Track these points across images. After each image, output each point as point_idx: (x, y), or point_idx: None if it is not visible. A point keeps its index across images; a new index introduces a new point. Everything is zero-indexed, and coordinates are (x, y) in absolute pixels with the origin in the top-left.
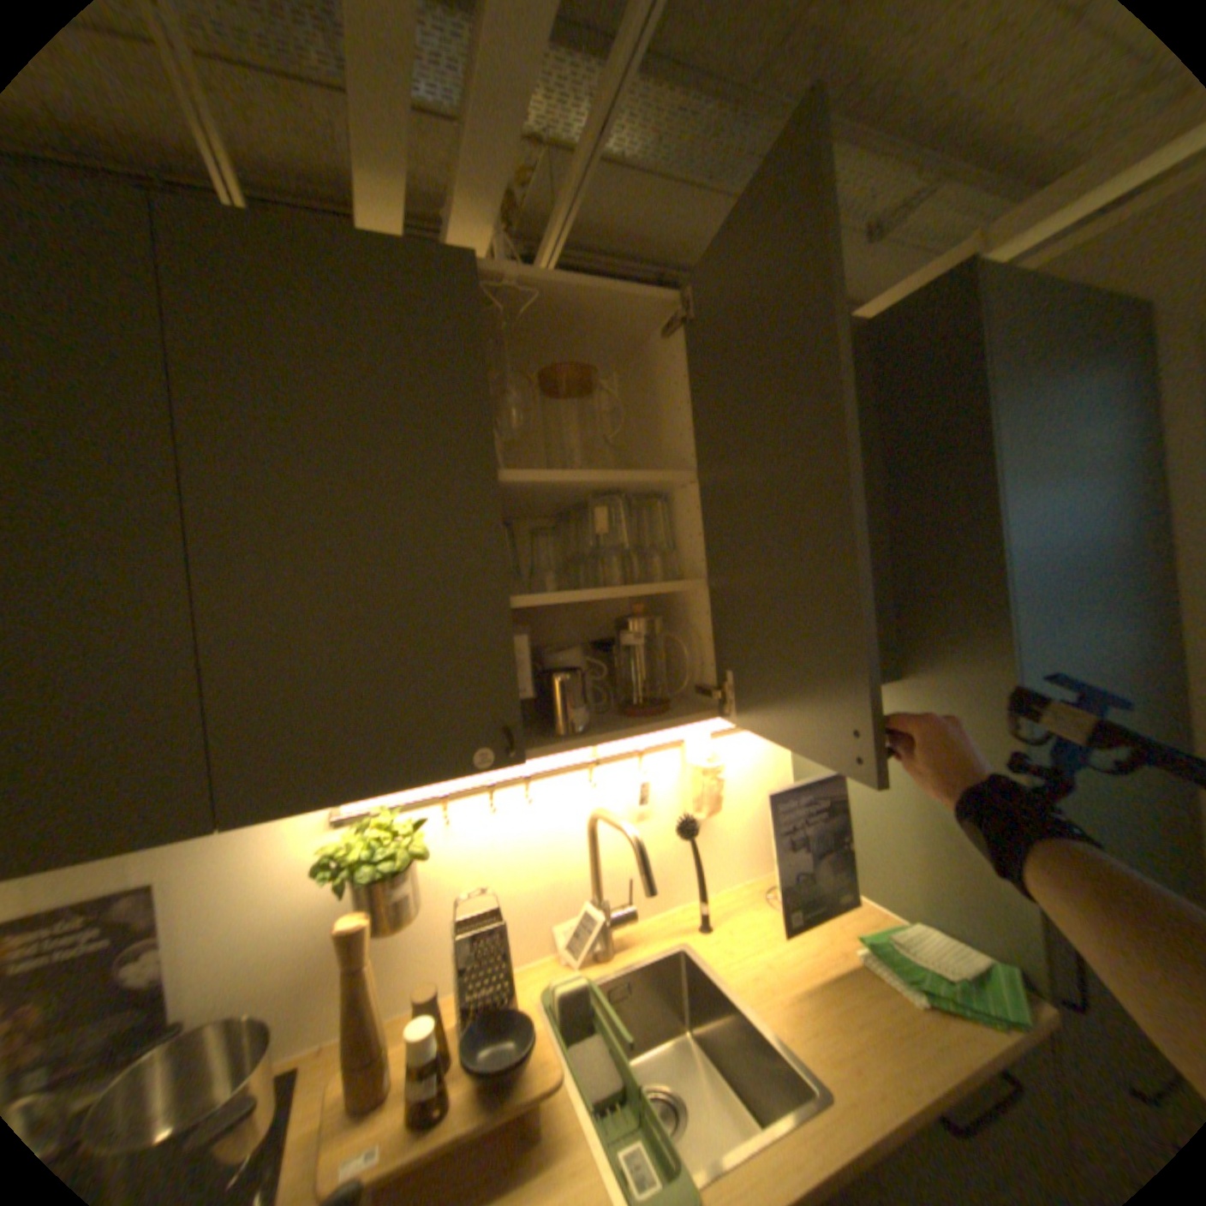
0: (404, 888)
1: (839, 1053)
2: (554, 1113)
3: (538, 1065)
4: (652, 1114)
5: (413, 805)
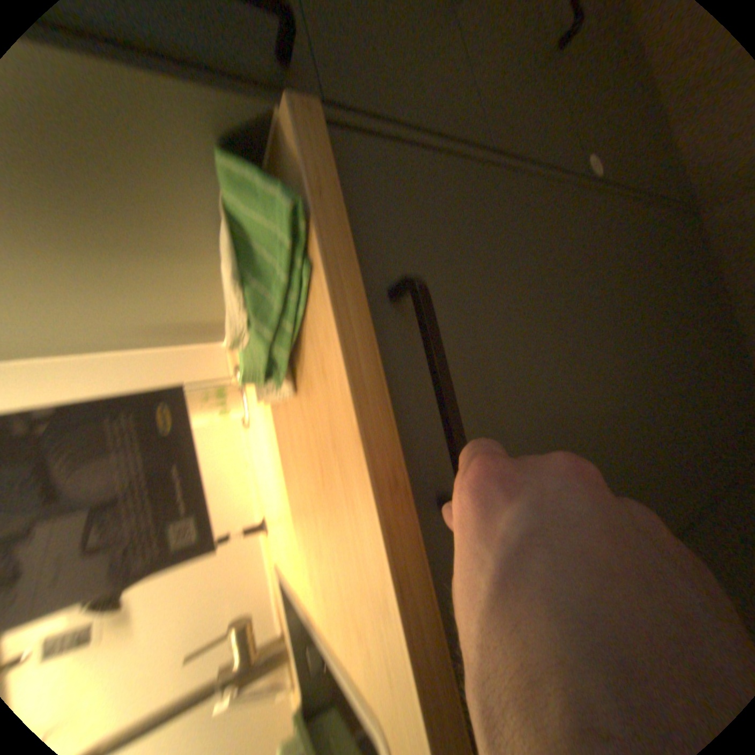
0: None
1: (337, 609)
2: None
3: None
4: None
5: None
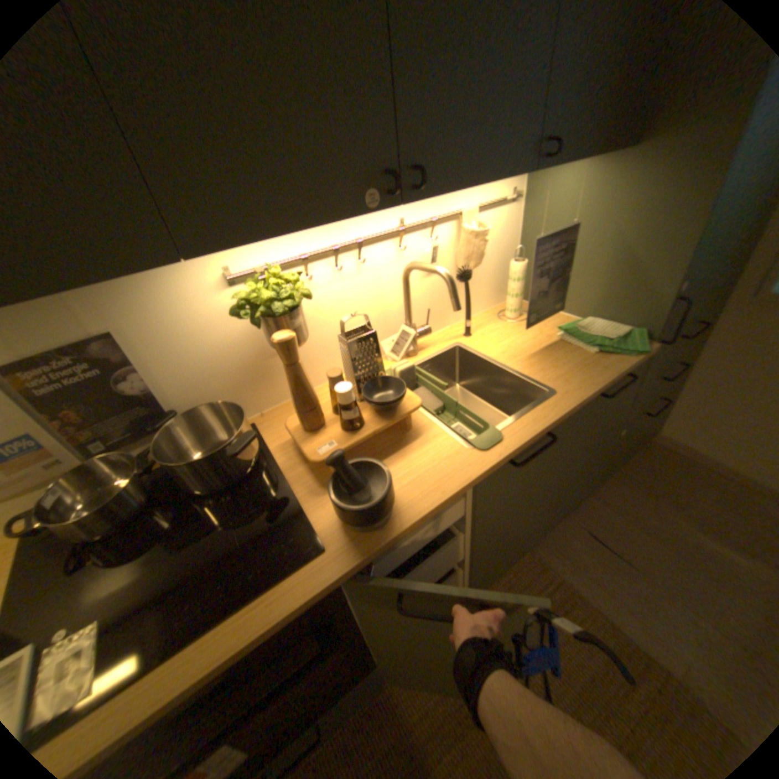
0: (300, 318)
1: (555, 375)
2: (413, 418)
3: (405, 398)
4: (464, 411)
5: (286, 264)
